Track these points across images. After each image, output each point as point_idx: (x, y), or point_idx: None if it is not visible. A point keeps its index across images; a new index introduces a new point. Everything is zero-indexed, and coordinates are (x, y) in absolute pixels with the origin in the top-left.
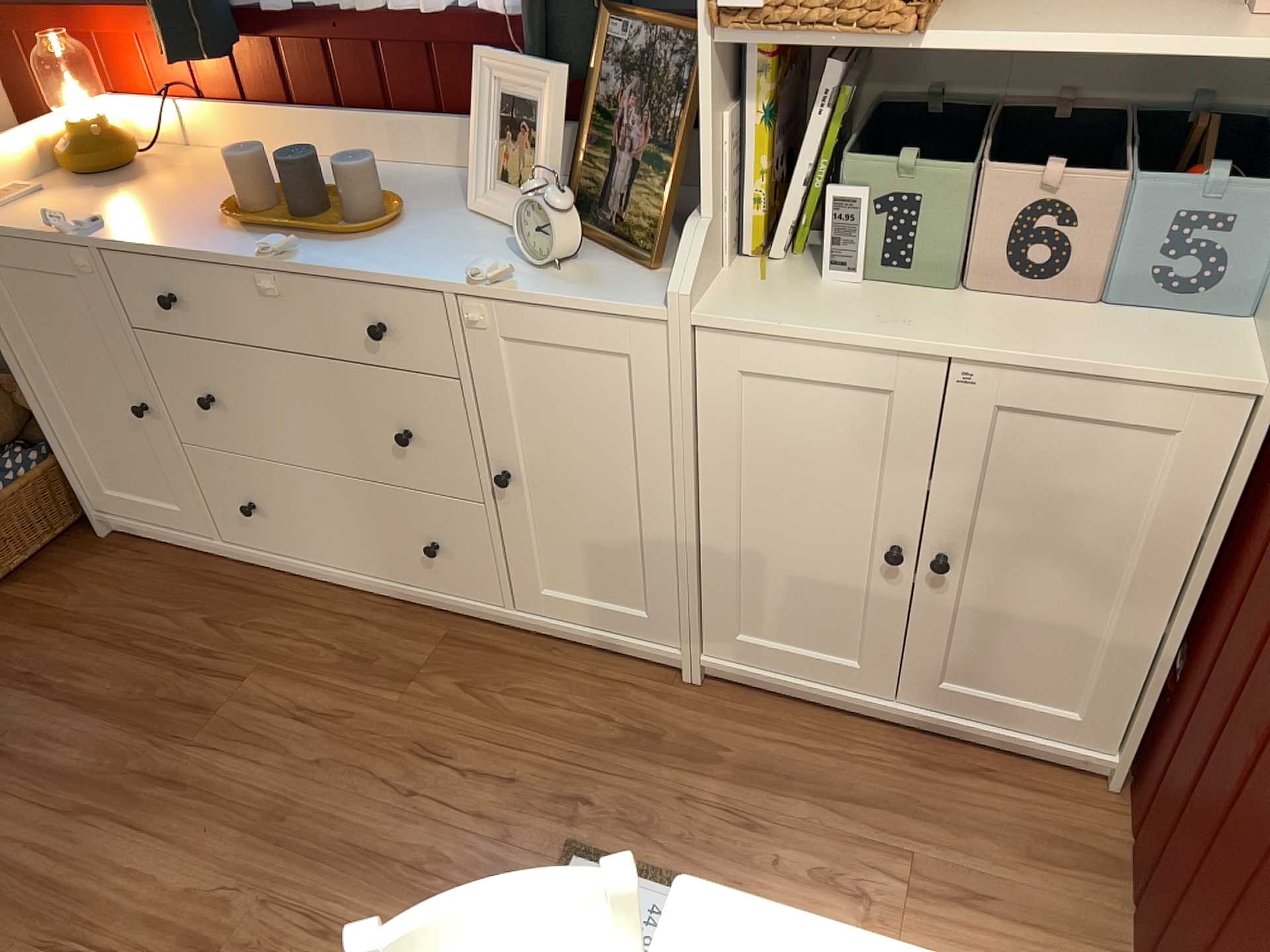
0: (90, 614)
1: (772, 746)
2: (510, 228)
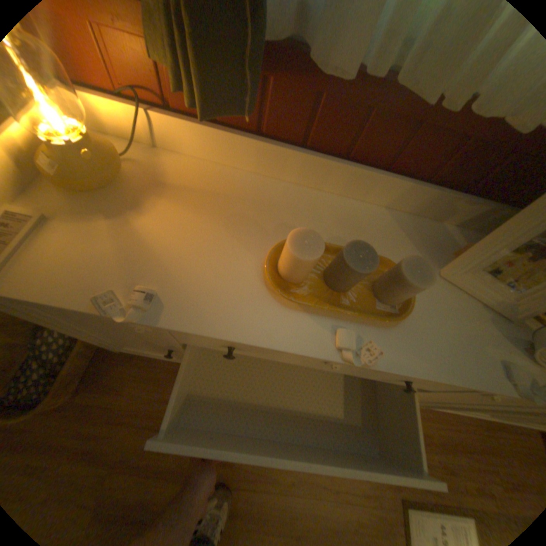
0: (136, 412)
1: (444, 434)
2: (483, 306)
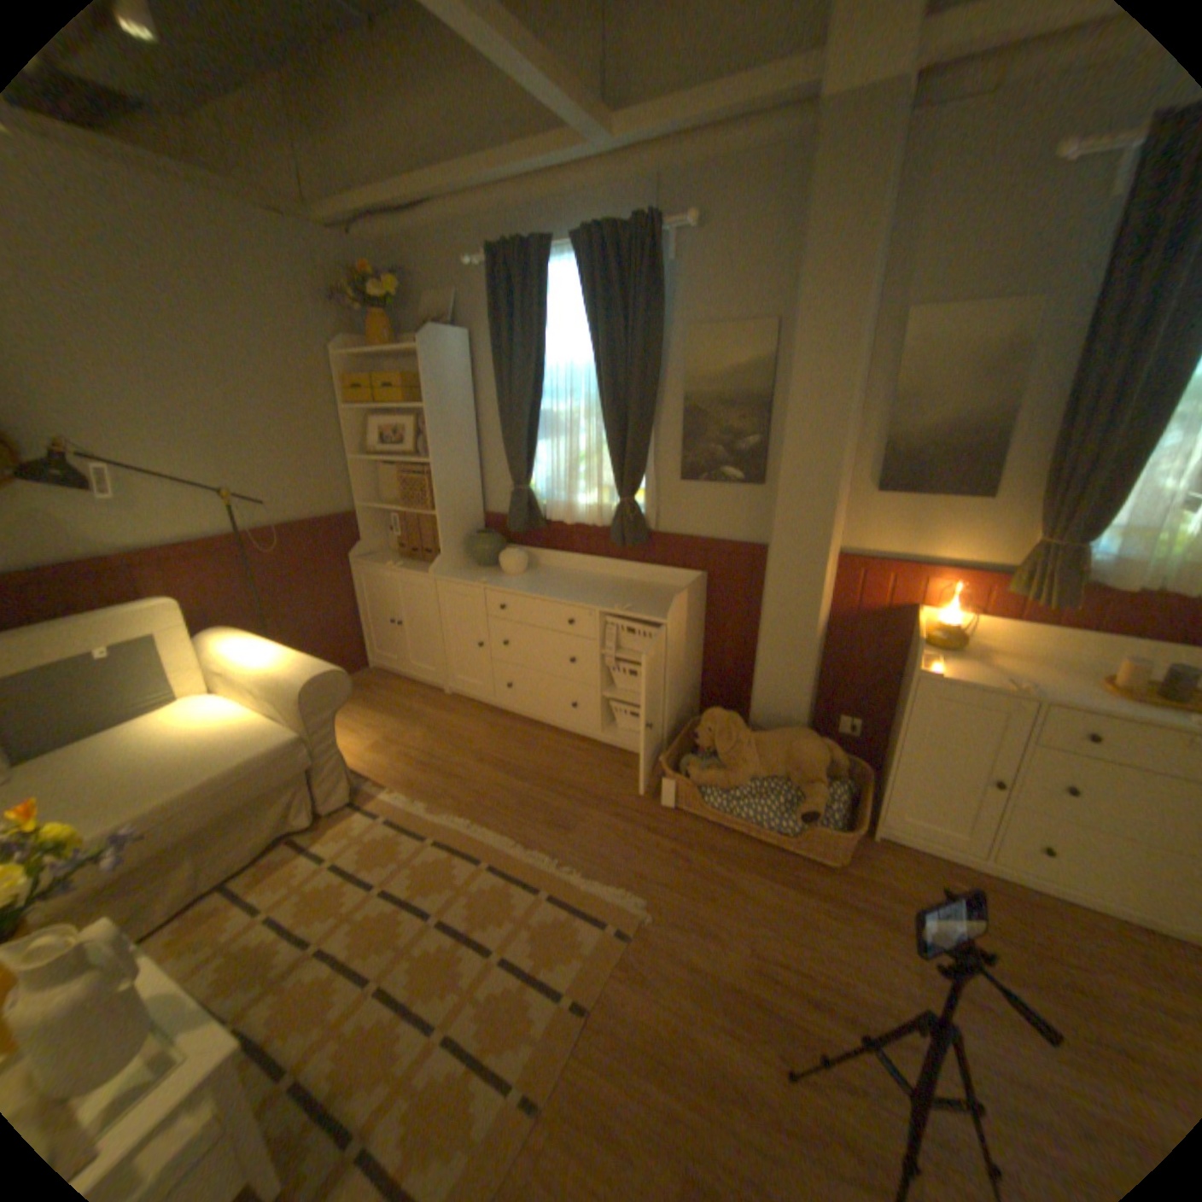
0: (924, 902)
1: None
2: None
